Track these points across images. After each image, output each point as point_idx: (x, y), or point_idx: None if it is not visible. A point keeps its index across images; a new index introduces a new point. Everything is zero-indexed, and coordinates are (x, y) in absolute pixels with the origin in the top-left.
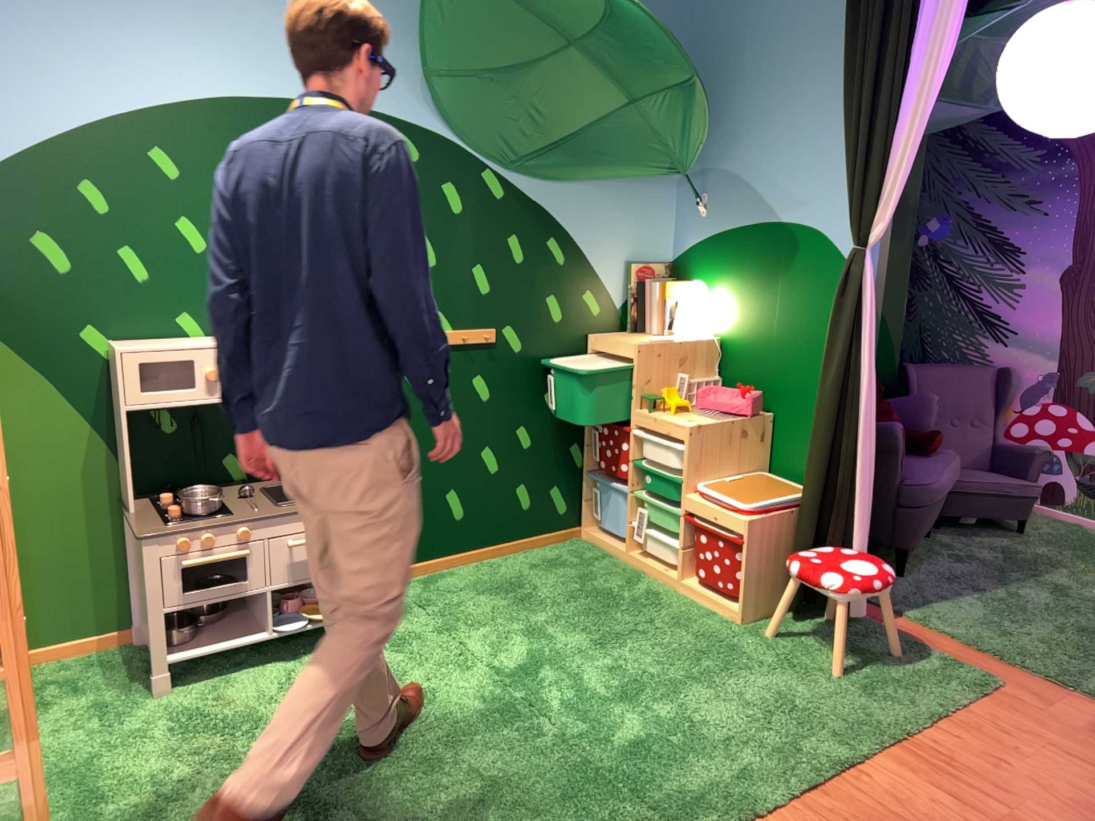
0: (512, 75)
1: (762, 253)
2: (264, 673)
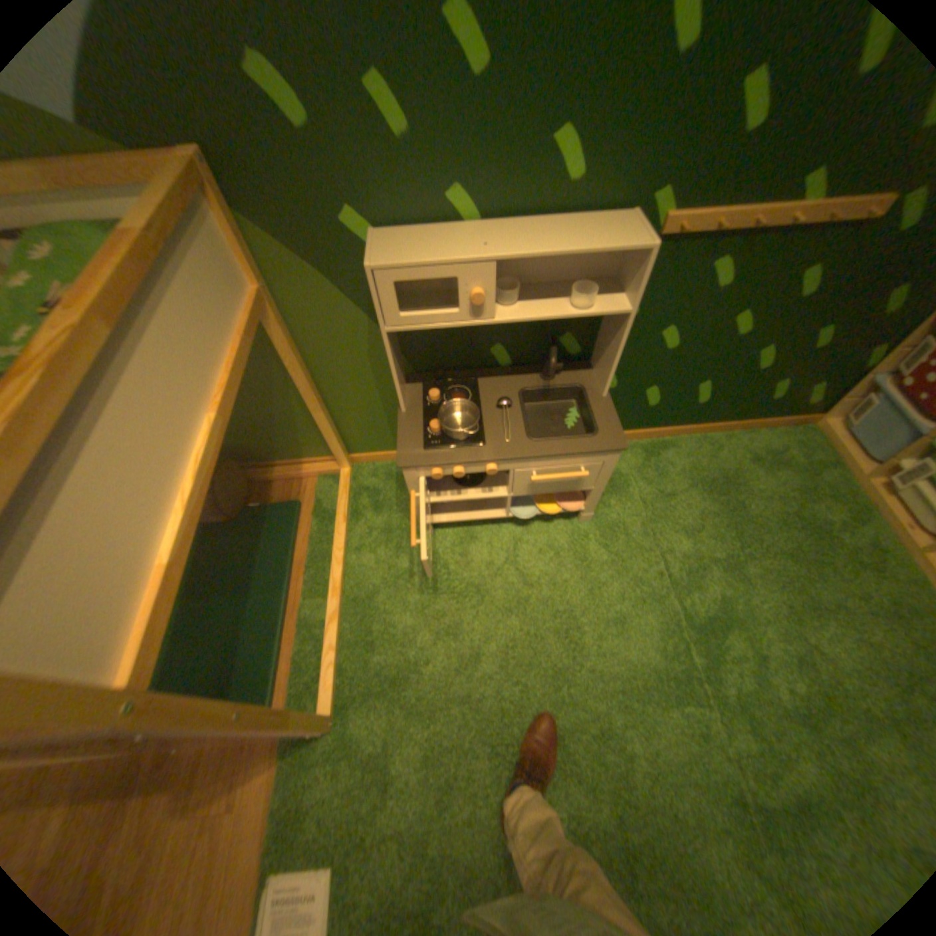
0: None
1: None
2: (498, 535)
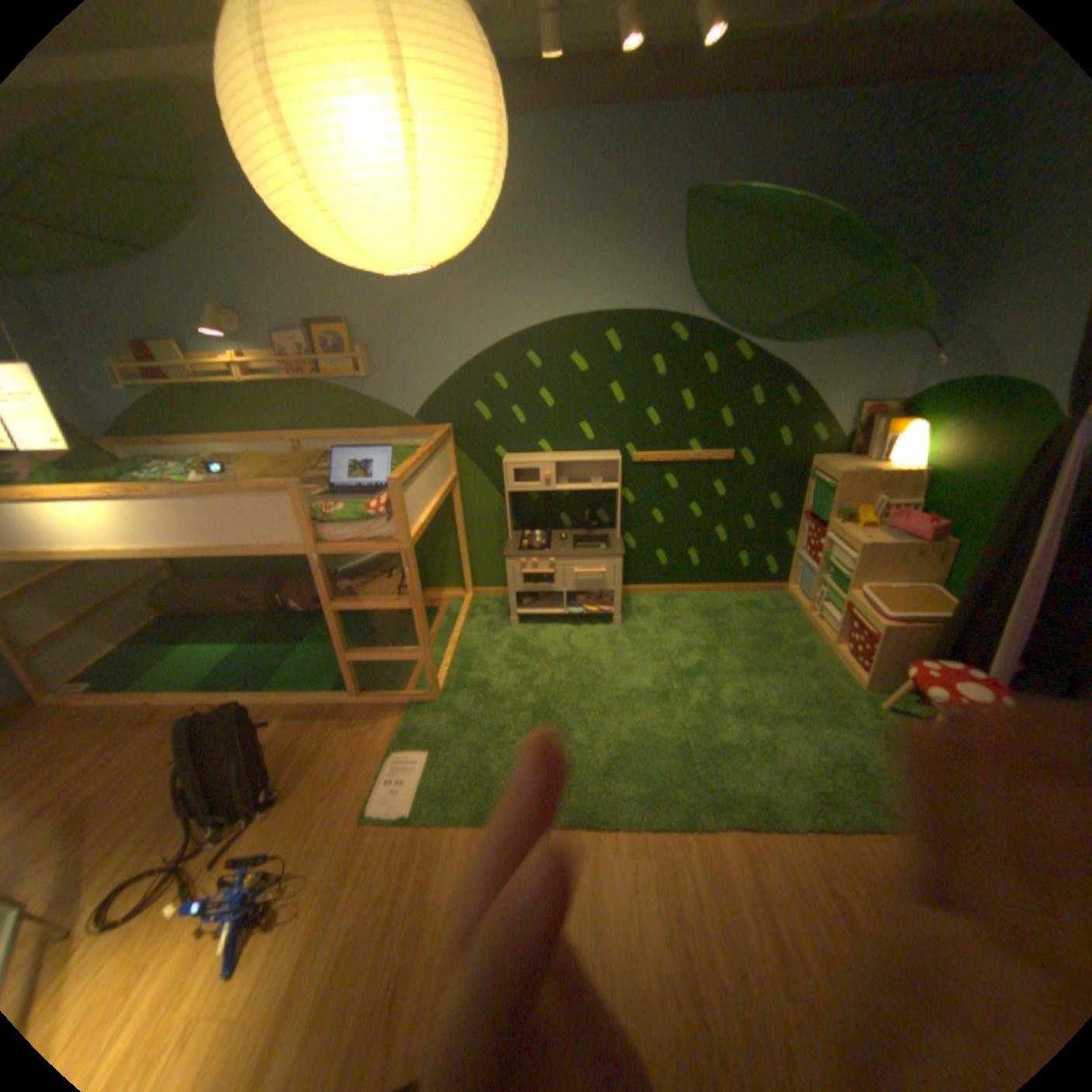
0: (762, 269)
1: (986, 404)
2: (559, 630)
